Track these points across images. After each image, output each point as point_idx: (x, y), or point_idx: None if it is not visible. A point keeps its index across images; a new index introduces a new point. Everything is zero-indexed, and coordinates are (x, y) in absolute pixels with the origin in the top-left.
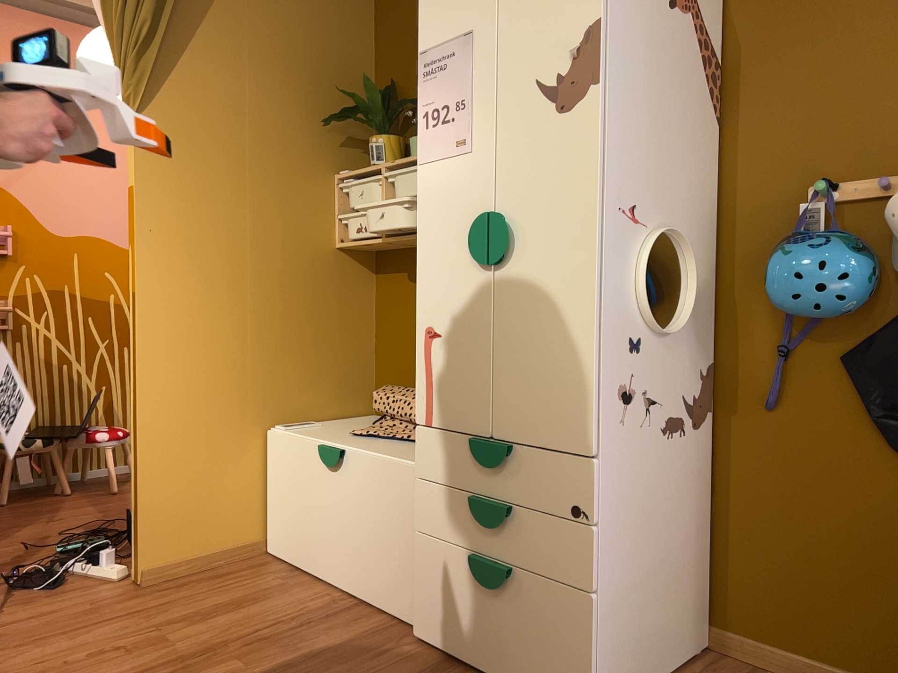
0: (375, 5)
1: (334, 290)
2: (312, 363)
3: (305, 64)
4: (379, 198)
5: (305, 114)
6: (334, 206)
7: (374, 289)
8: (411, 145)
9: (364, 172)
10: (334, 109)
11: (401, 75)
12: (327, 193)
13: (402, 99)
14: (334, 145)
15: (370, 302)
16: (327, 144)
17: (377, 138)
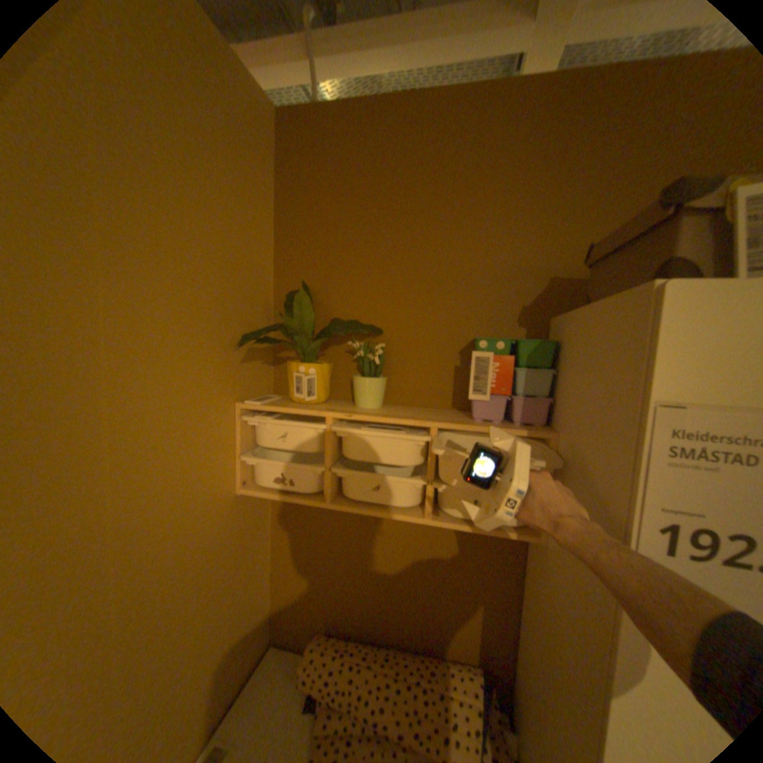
0: (275, 176)
1: (235, 546)
2: (213, 657)
3: (199, 250)
4: (316, 447)
5: (200, 328)
6: (236, 442)
7: (271, 513)
8: (360, 384)
9: (294, 413)
10: (235, 314)
11: (320, 278)
12: (228, 429)
13: (321, 307)
14: (235, 363)
15: (268, 530)
16: (228, 364)
17: (304, 363)
